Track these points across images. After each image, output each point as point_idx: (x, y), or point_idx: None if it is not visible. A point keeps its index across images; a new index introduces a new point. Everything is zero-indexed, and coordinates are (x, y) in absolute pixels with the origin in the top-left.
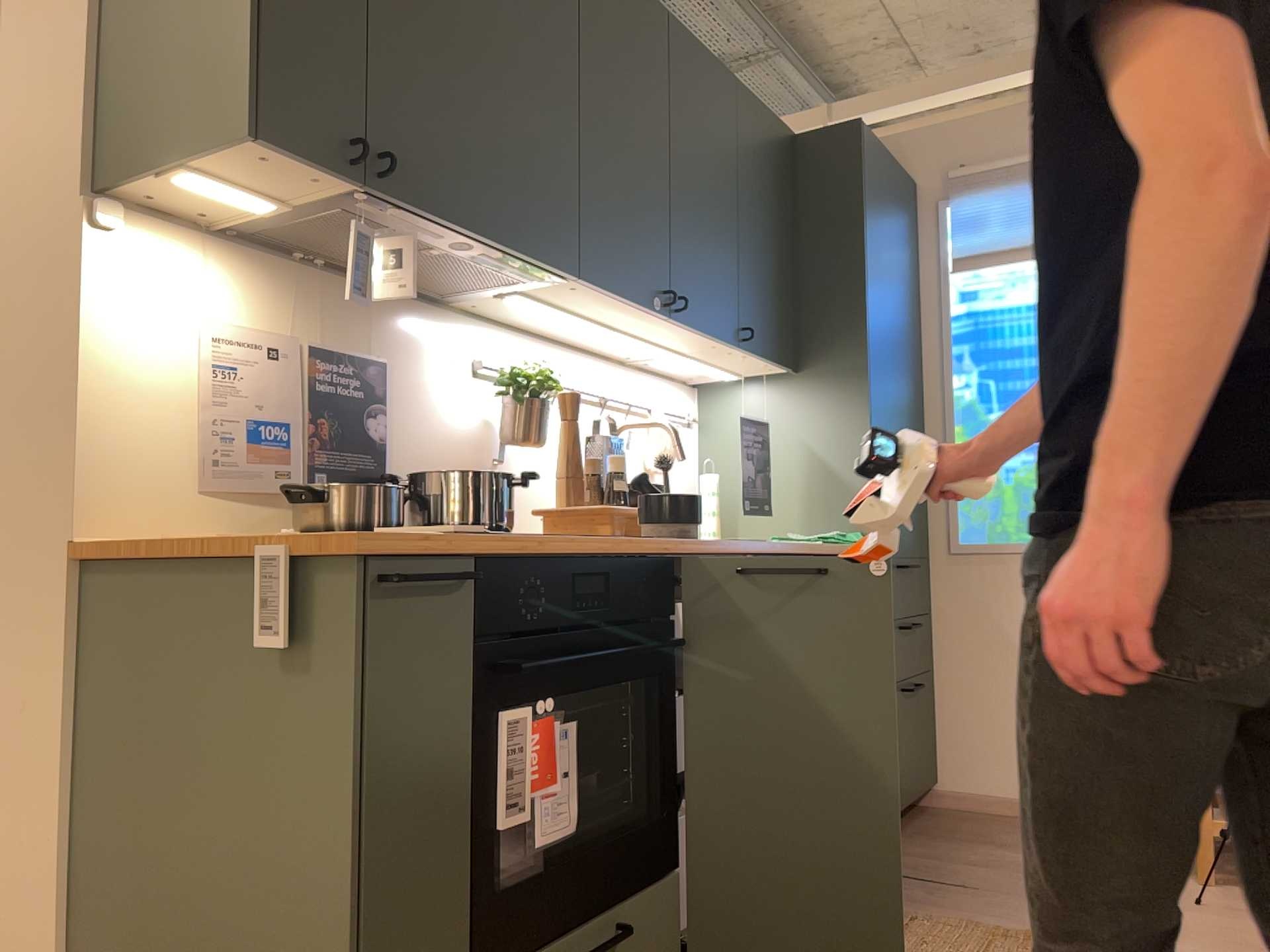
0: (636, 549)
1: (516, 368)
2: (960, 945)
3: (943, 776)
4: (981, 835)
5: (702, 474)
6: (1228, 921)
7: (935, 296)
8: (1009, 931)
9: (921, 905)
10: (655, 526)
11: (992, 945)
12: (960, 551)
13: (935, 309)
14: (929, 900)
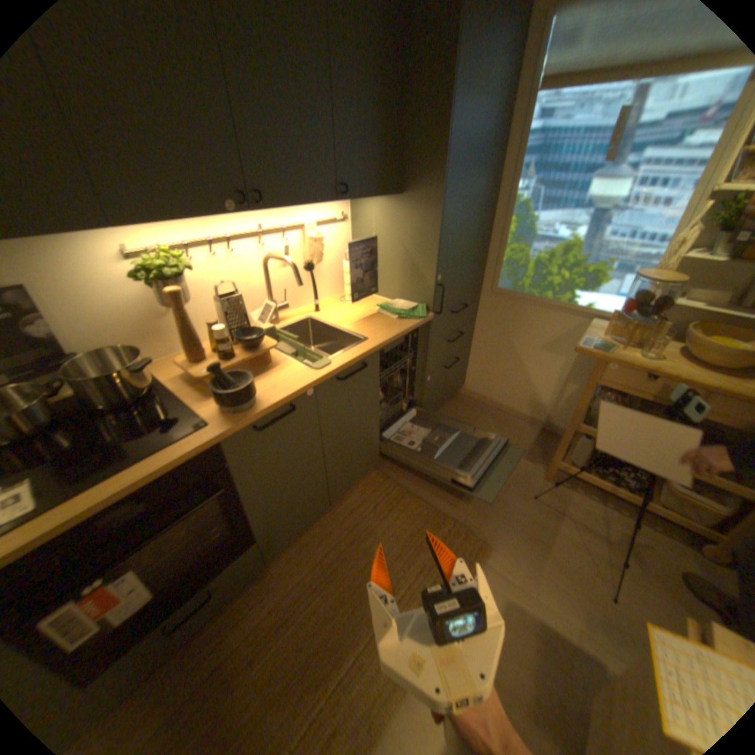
0: (170, 462)
1: (147, 257)
2: (412, 524)
3: (465, 384)
4: (468, 422)
5: (345, 258)
6: (541, 516)
7: (524, 109)
8: (438, 515)
9: (413, 482)
10: (215, 408)
11: (425, 525)
12: (496, 292)
13: (521, 122)
14: (419, 478)
